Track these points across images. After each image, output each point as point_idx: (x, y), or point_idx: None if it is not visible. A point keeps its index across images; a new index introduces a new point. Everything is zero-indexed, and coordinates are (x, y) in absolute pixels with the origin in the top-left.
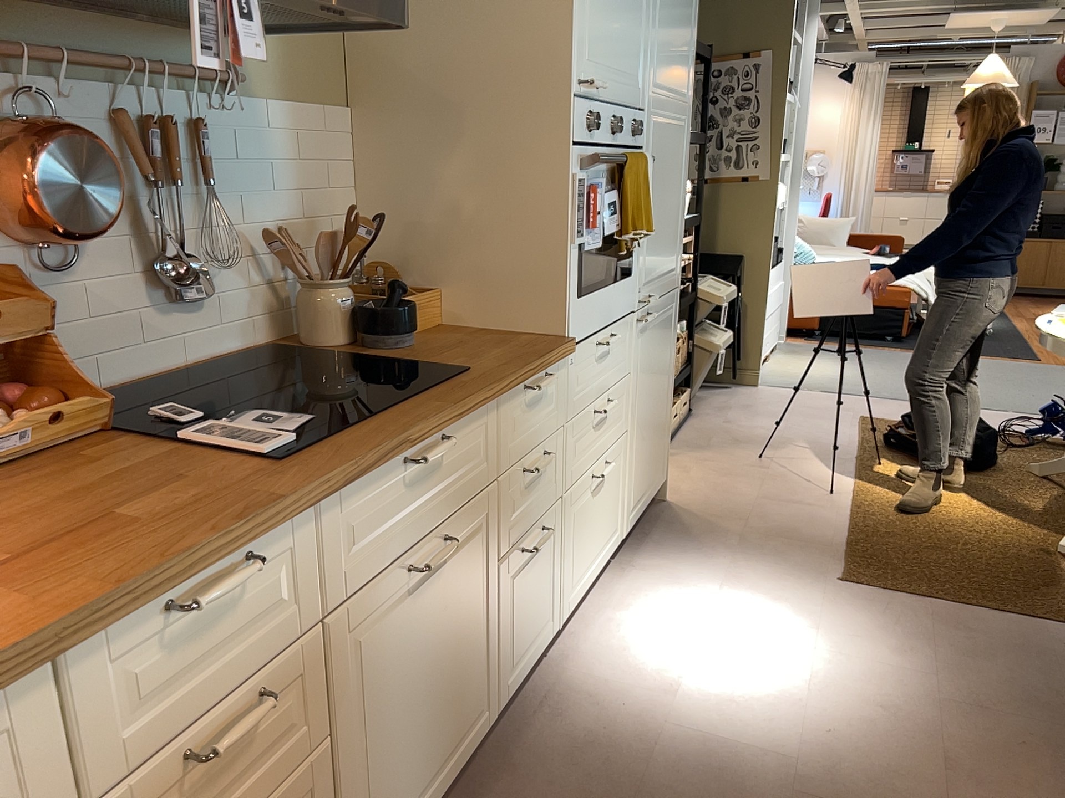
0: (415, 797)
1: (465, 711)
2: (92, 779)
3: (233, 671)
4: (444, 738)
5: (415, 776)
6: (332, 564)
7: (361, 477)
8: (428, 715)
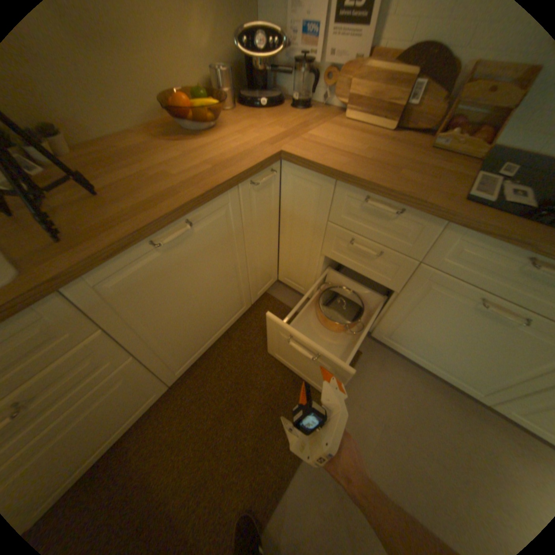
0: (421, 356)
1: (473, 379)
2: (335, 218)
3: (381, 238)
4: (451, 367)
5: (426, 352)
6: (444, 252)
7: (486, 234)
8: (449, 350)
